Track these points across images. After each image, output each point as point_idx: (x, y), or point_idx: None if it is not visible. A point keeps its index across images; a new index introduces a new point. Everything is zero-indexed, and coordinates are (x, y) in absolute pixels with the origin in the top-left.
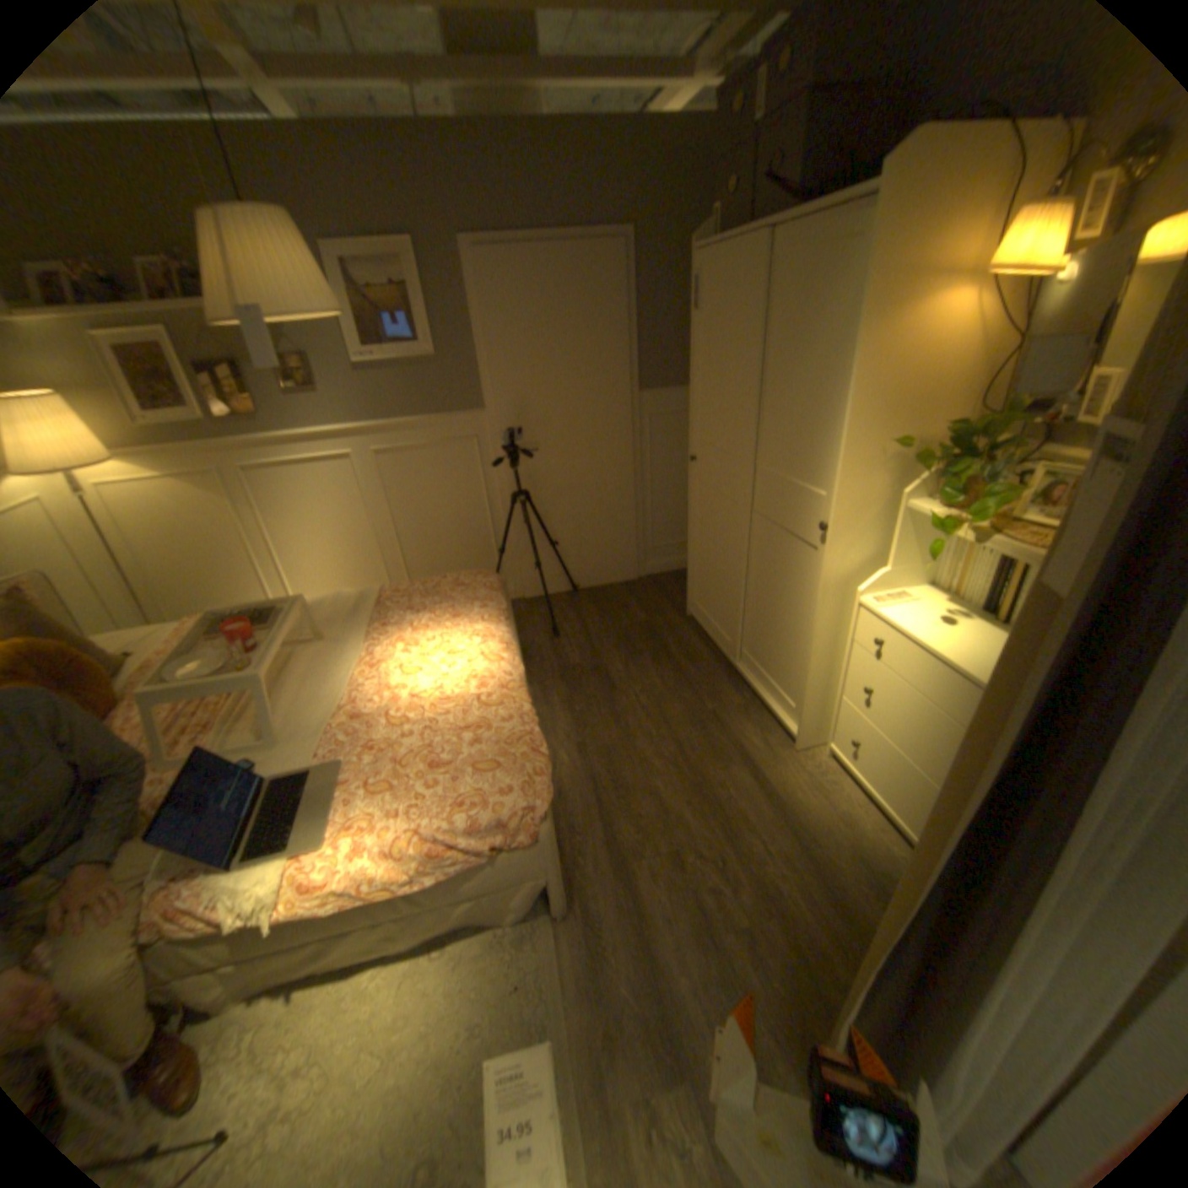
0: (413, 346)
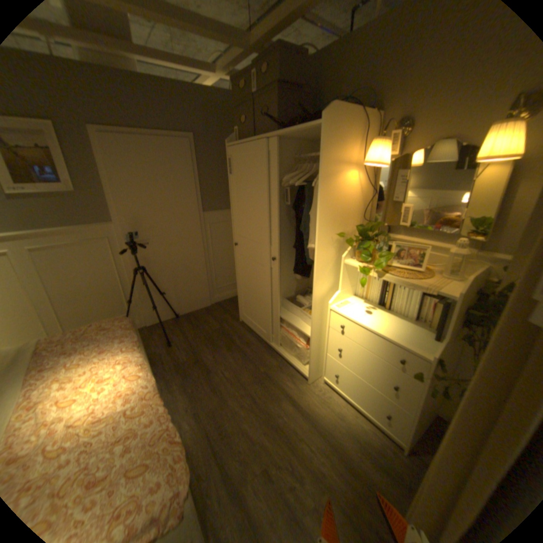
0: (58, 184)
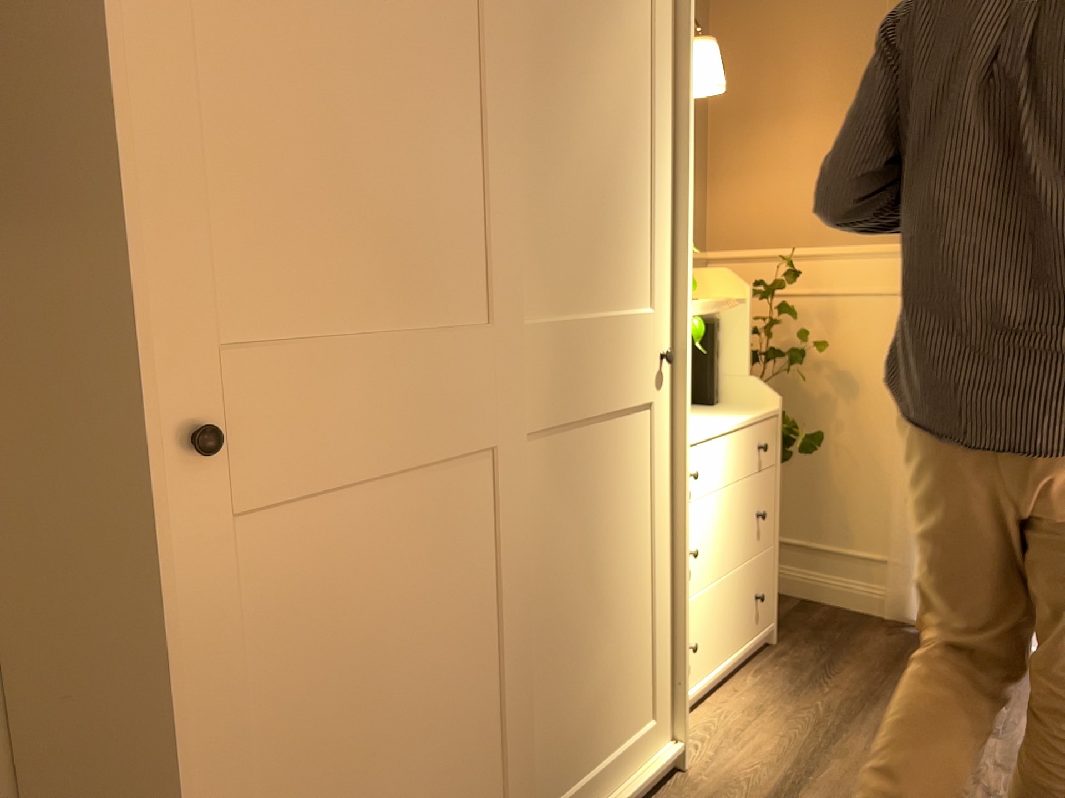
0: None
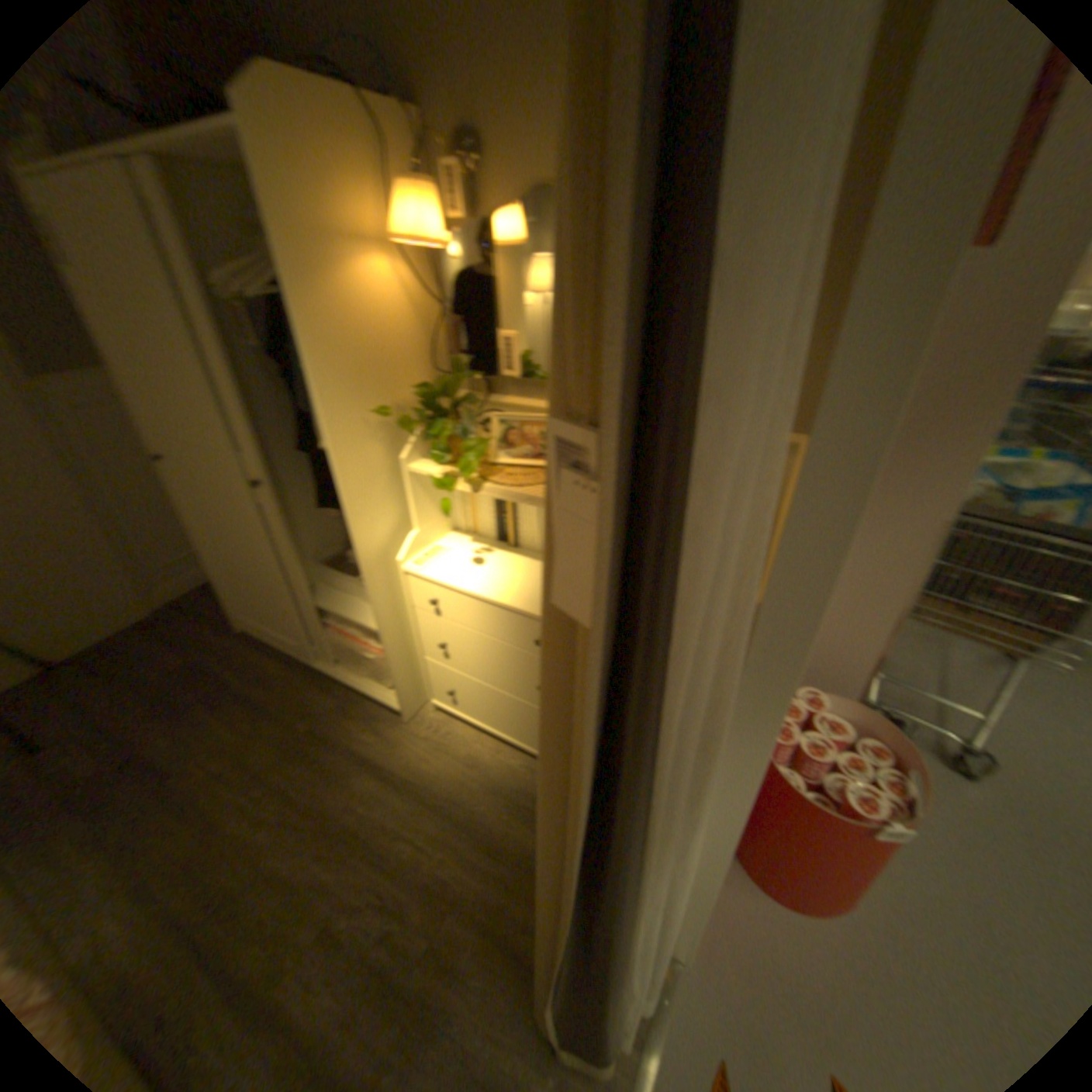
0: None
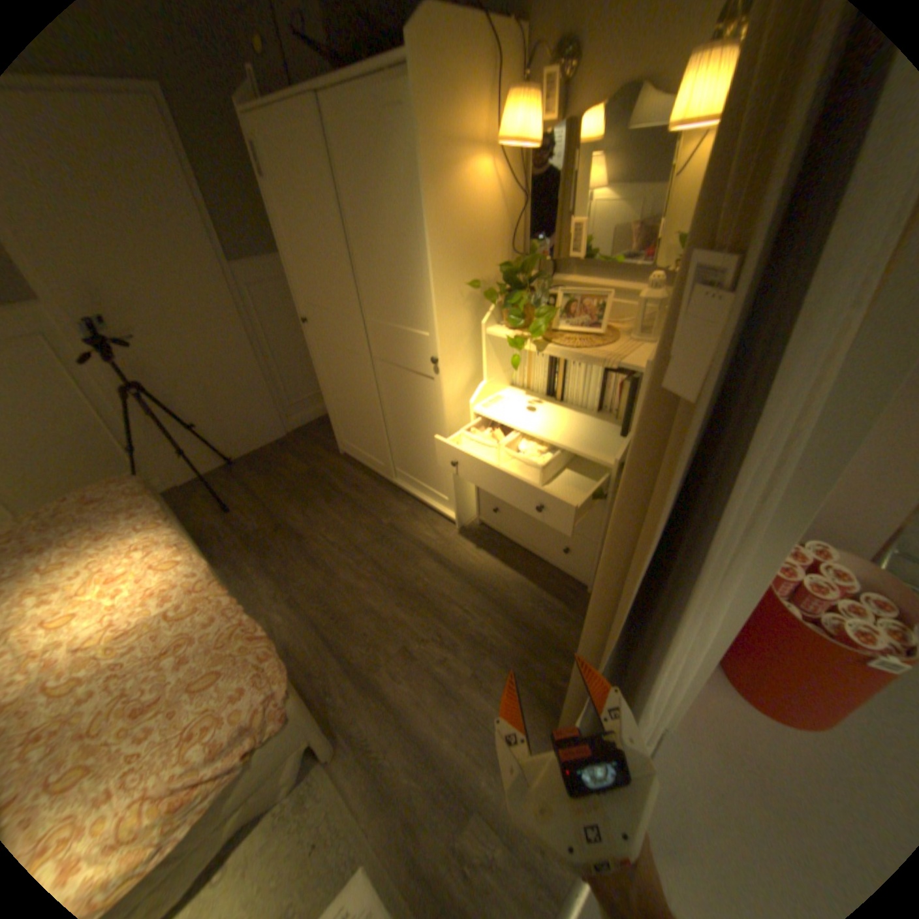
0: None
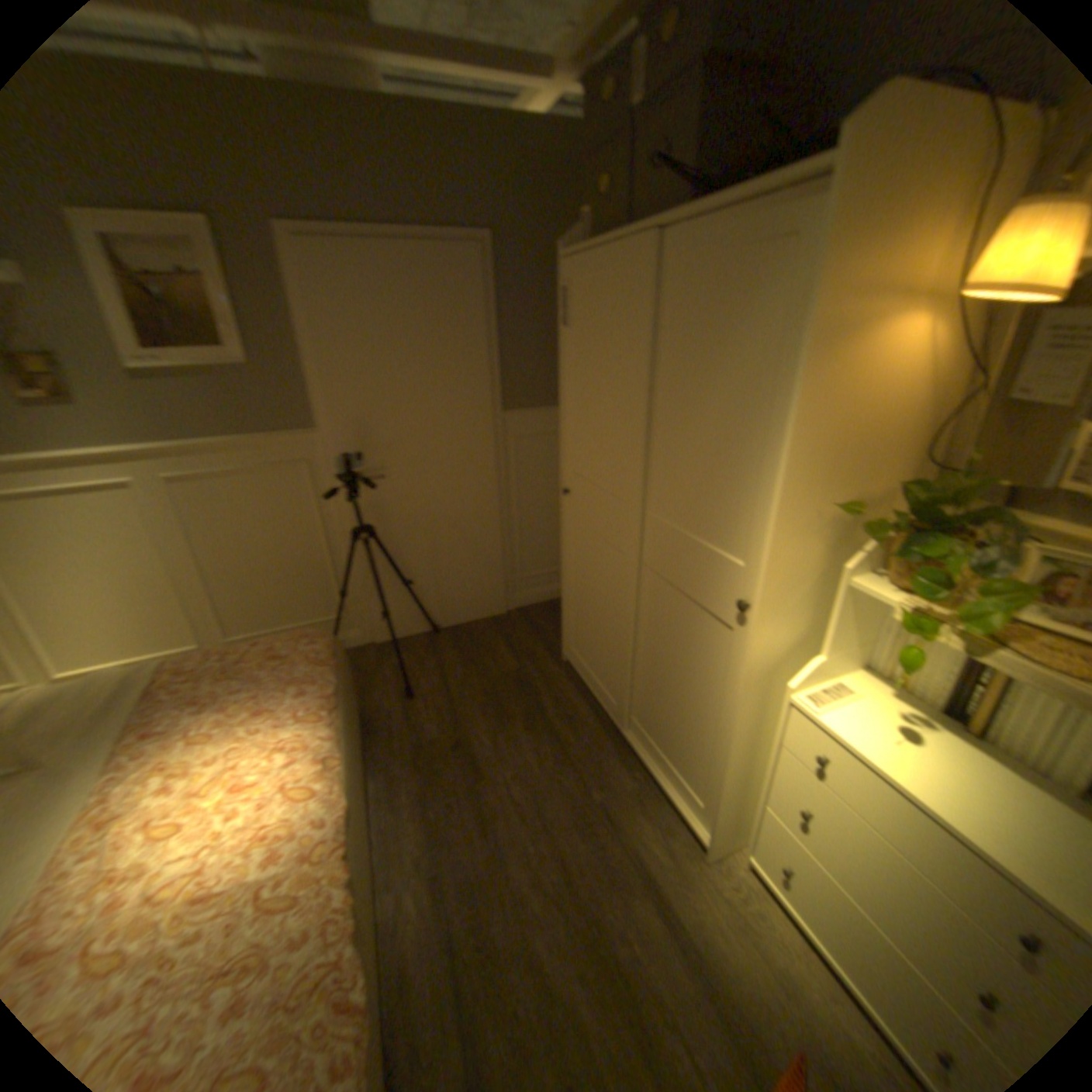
0: (212, 350)
